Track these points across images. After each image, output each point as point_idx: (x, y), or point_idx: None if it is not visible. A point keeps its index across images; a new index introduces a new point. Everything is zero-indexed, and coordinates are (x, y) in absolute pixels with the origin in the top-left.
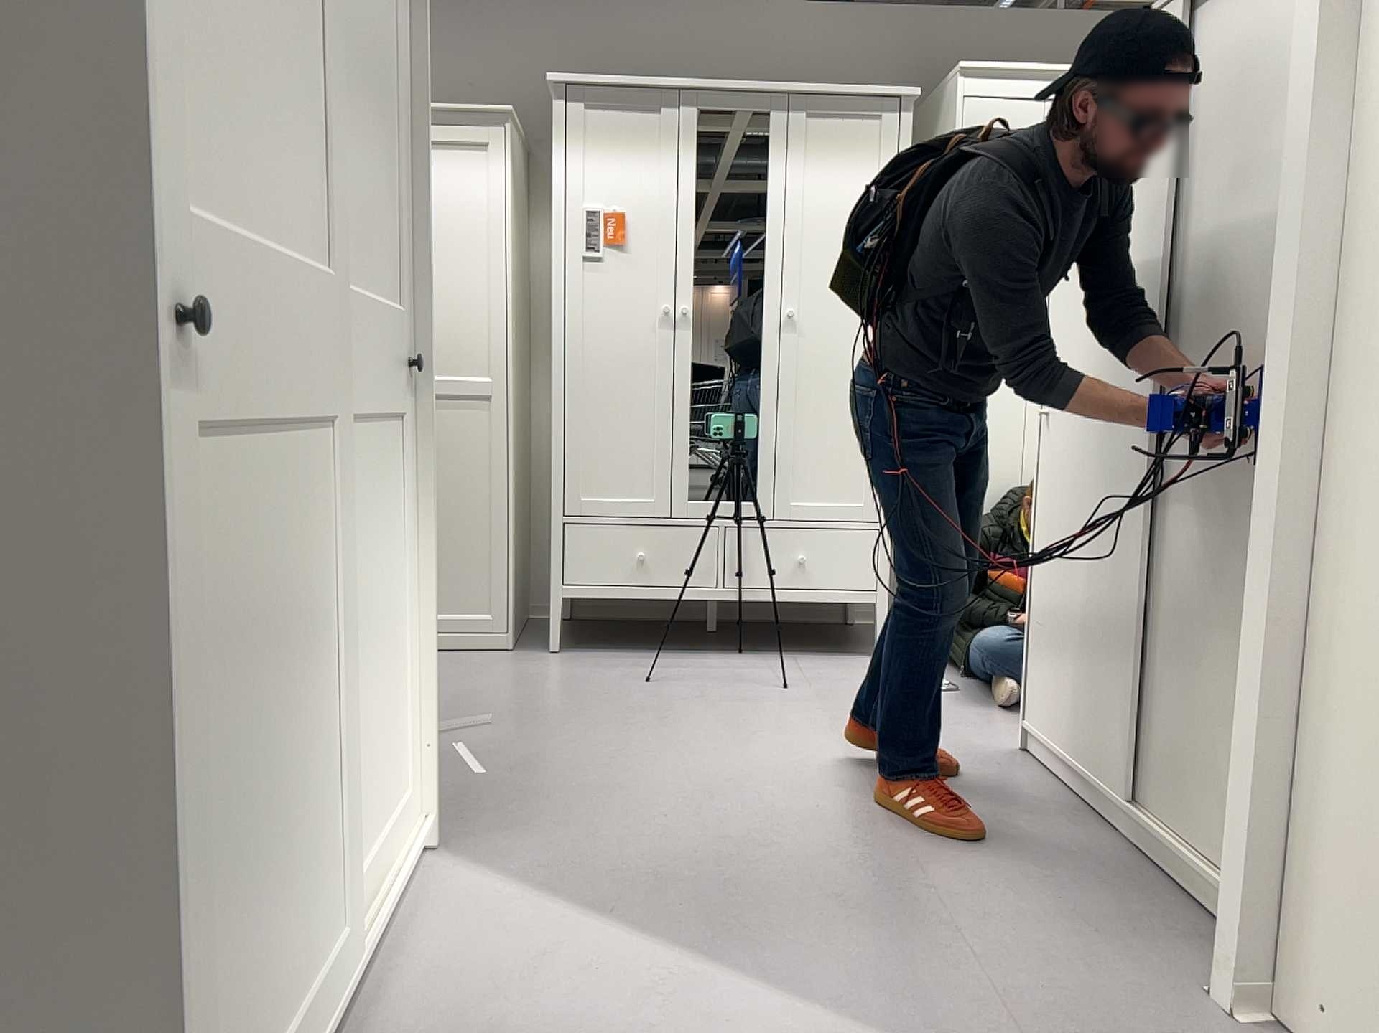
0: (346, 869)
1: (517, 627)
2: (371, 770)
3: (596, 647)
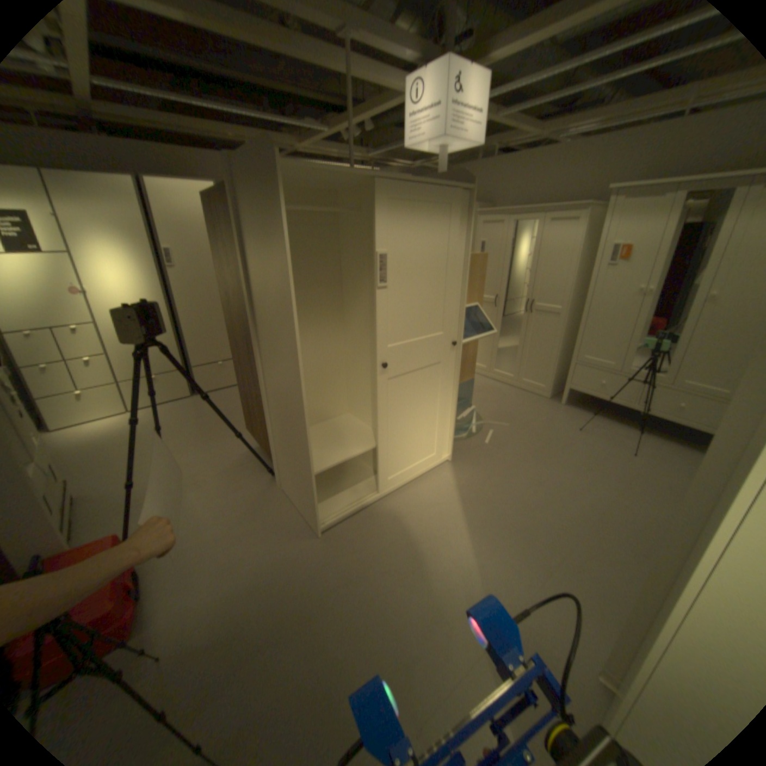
0: (404, 462)
1: (558, 390)
2: (420, 442)
3: (582, 407)
